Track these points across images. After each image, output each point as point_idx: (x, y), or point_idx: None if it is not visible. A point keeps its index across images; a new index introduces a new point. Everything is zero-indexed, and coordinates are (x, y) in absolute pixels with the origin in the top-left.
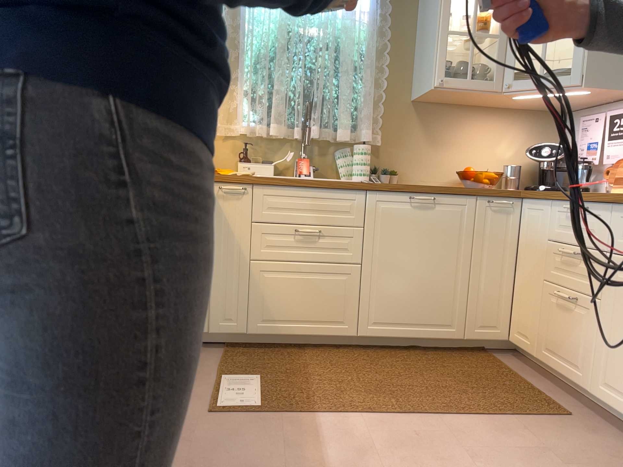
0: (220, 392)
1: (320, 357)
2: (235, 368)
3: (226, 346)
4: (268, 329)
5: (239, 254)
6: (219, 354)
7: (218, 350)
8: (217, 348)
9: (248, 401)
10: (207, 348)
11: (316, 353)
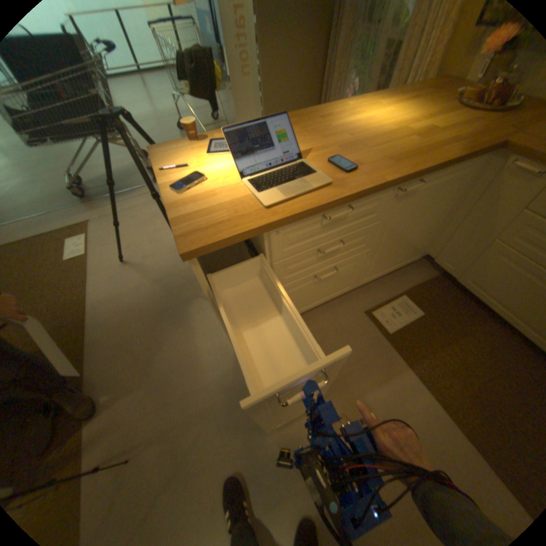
0: (388, 307)
1: (495, 338)
2: (422, 296)
3: (444, 274)
4: (475, 290)
5: (492, 229)
6: (430, 277)
7: (433, 274)
8: (437, 271)
9: (392, 325)
10: (431, 267)
11: (498, 333)
